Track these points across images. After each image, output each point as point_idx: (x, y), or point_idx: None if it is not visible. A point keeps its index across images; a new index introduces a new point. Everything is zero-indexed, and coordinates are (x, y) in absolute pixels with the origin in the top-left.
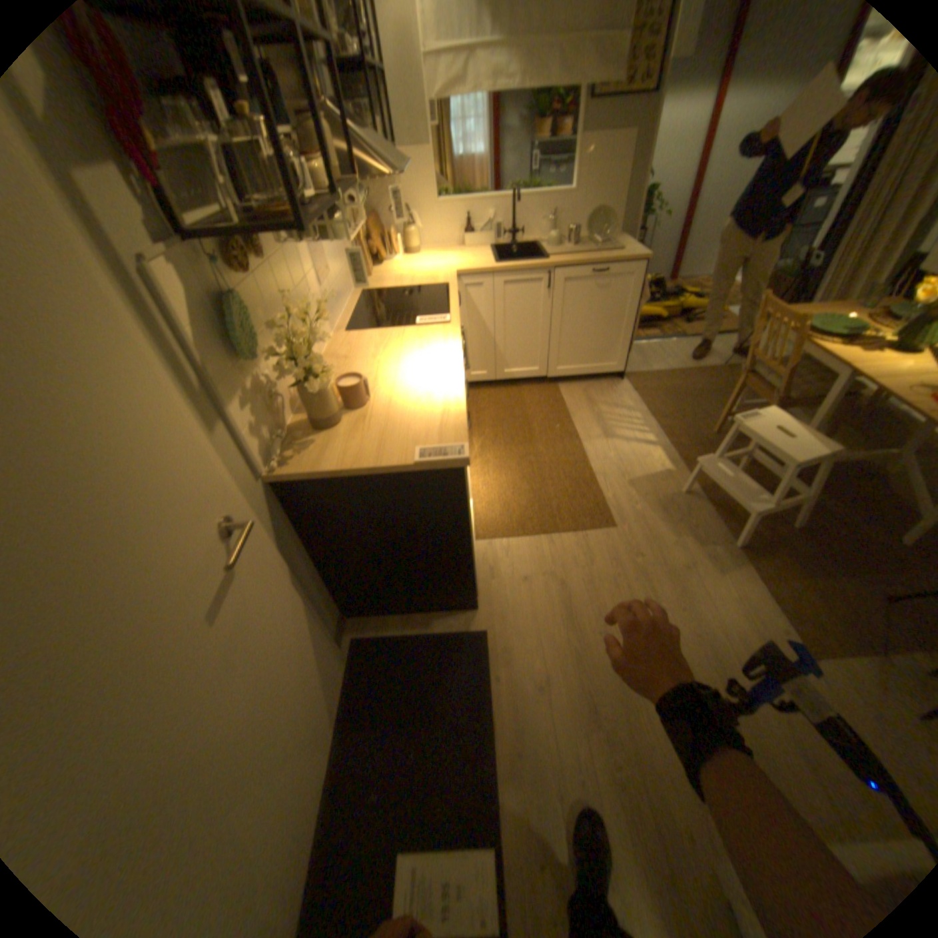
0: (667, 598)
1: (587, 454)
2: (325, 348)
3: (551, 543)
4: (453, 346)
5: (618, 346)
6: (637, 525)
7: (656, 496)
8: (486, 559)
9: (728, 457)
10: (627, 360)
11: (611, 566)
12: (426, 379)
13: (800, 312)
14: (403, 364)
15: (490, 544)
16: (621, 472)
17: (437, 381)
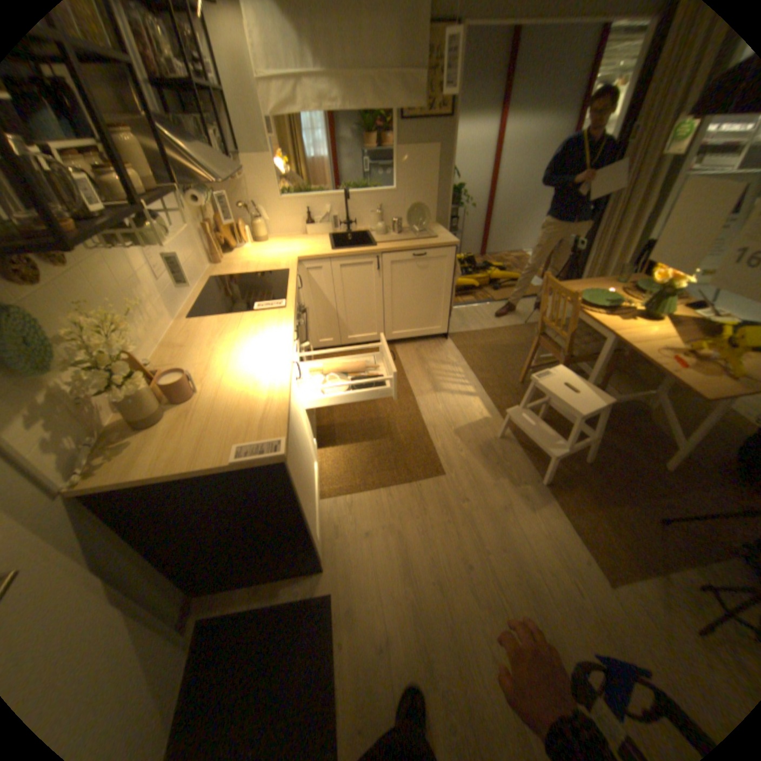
0: (489, 539)
1: (419, 407)
2: (163, 335)
3: (389, 494)
4: (285, 329)
5: (441, 312)
6: (462, 470)
7: (477, 441)
8: (331, 516)
9: (531, 402)
10: (450, 322)
11: (441, 512)
12: (255, 365)
13: (573, 287)
14: (236, 349)
15: (335, 501)
16: (447, 421)
17: (266, 366)
